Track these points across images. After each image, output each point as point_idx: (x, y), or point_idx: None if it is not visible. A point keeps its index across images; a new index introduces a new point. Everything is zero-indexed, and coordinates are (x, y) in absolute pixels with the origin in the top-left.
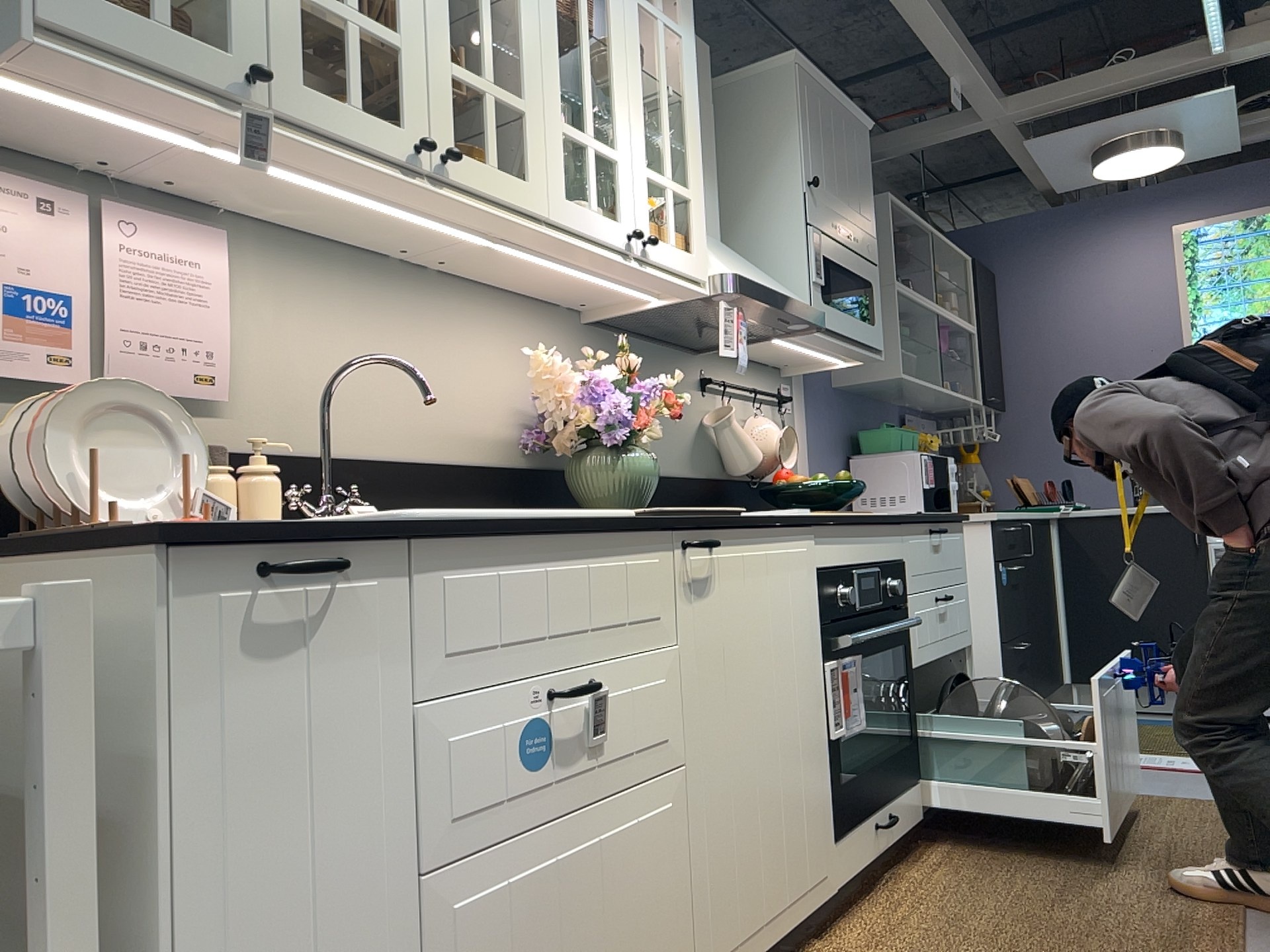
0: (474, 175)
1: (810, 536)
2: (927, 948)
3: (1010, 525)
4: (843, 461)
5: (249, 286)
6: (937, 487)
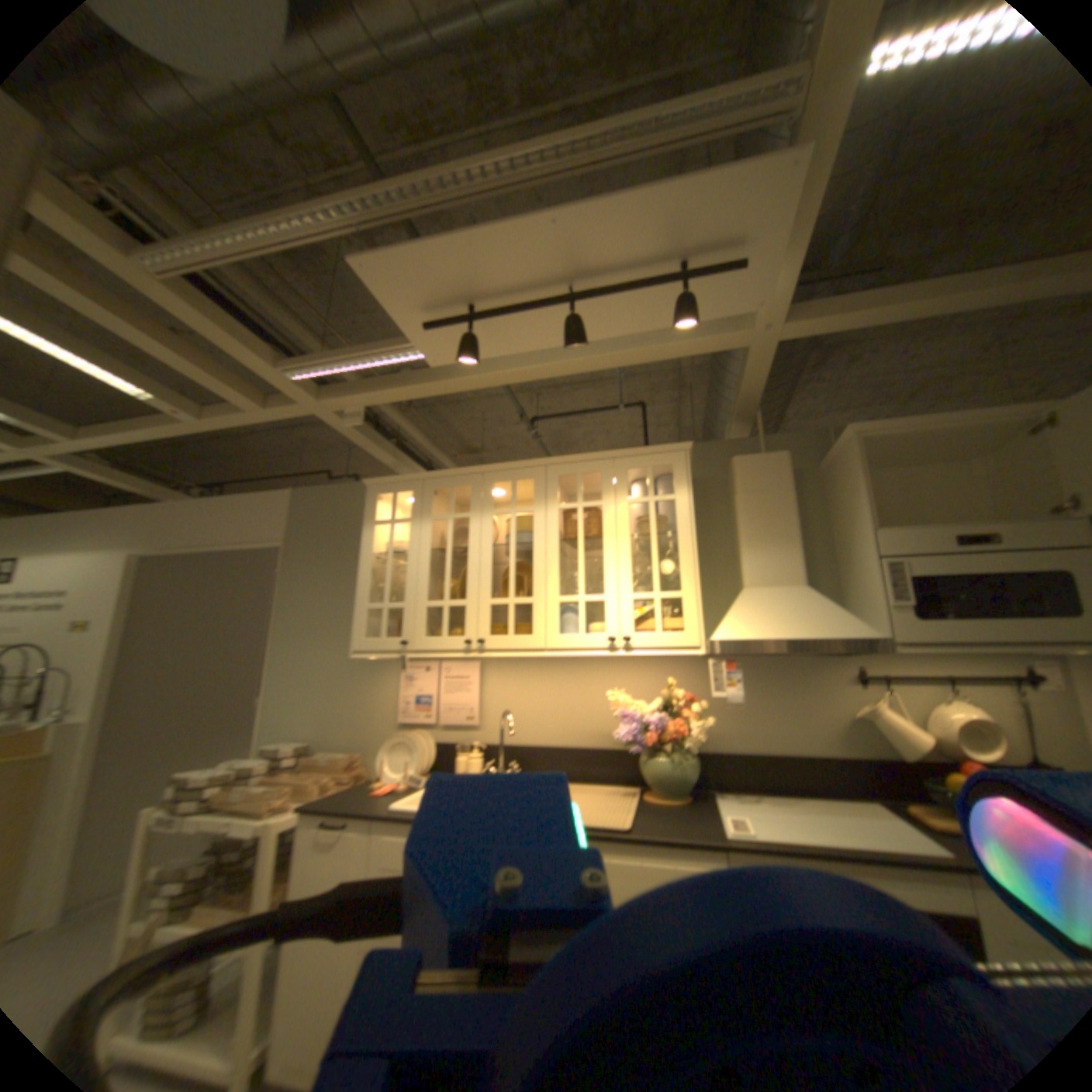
0: (501, 642)
1: (716, 858)
2: None
3: None
4: None
5: (494, 677)
6: None
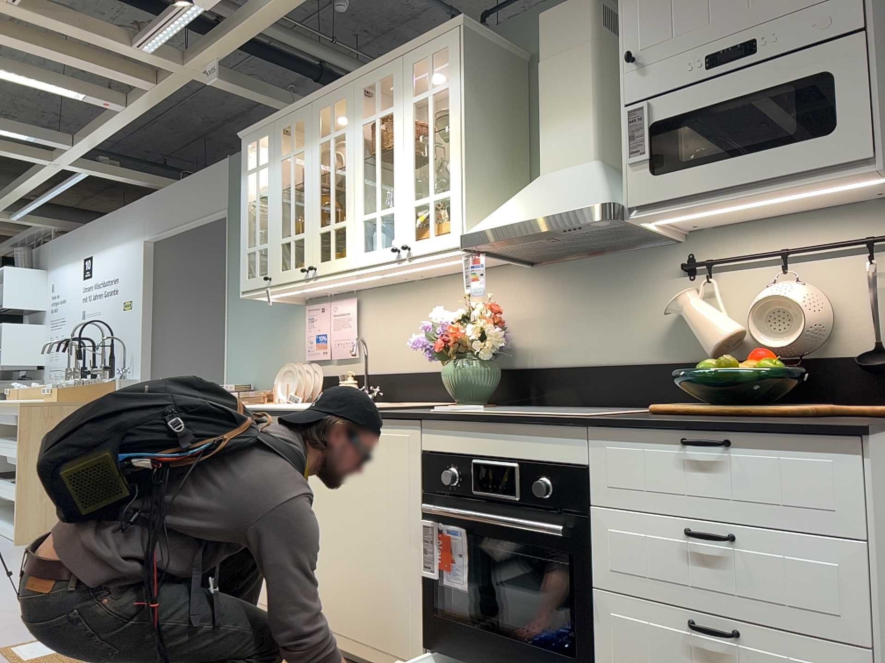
0: (324, 267)
1: (412, 427)
2: None
3: None
4: None
5: (367, 312)
6: None
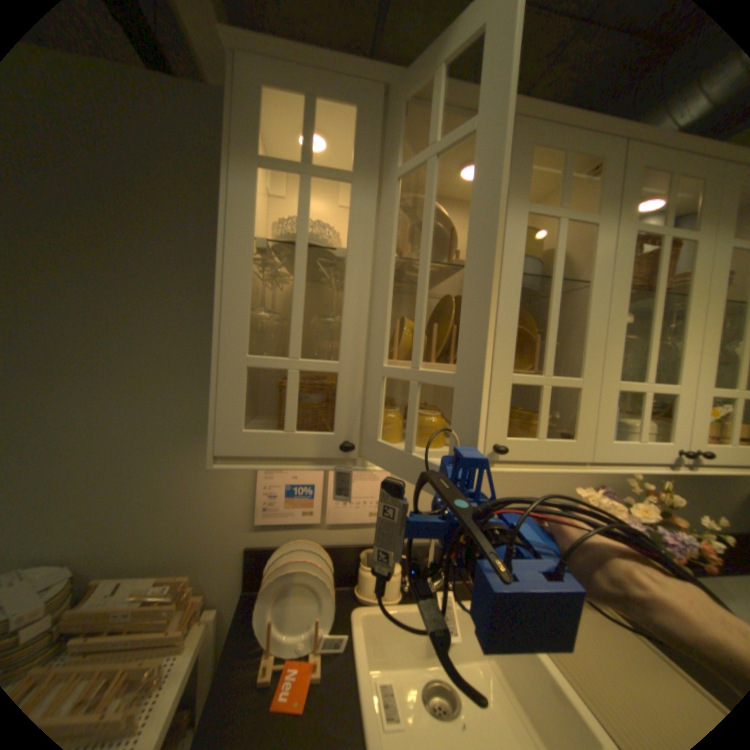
0: (523, 451)
1: None
2: None
3: None
4: None
5: None
6: None
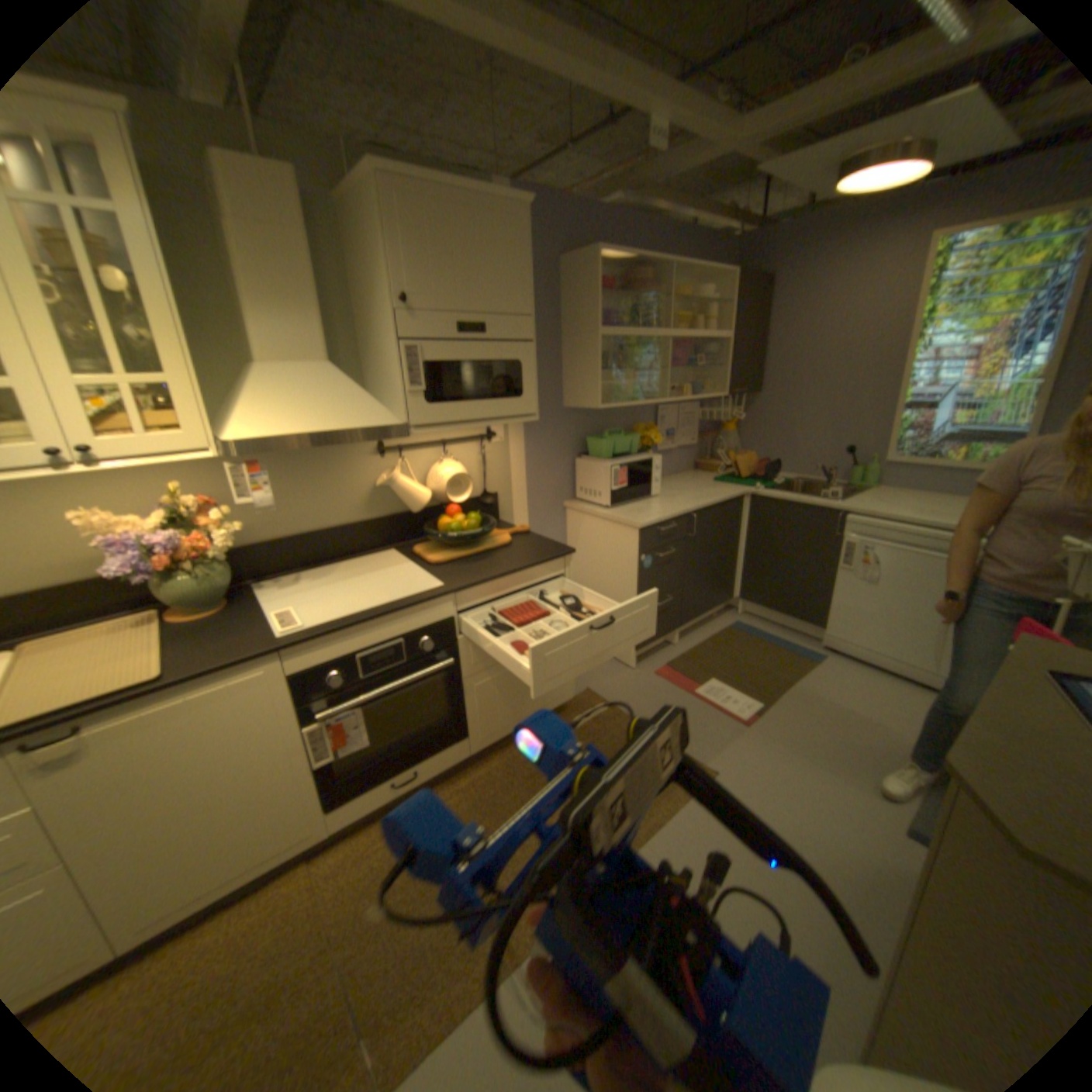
0: None
1: (269, 663)
2: (349, 894)
3: (666, 525)
4: (569, 462)
5: None
6: (626, 488)
